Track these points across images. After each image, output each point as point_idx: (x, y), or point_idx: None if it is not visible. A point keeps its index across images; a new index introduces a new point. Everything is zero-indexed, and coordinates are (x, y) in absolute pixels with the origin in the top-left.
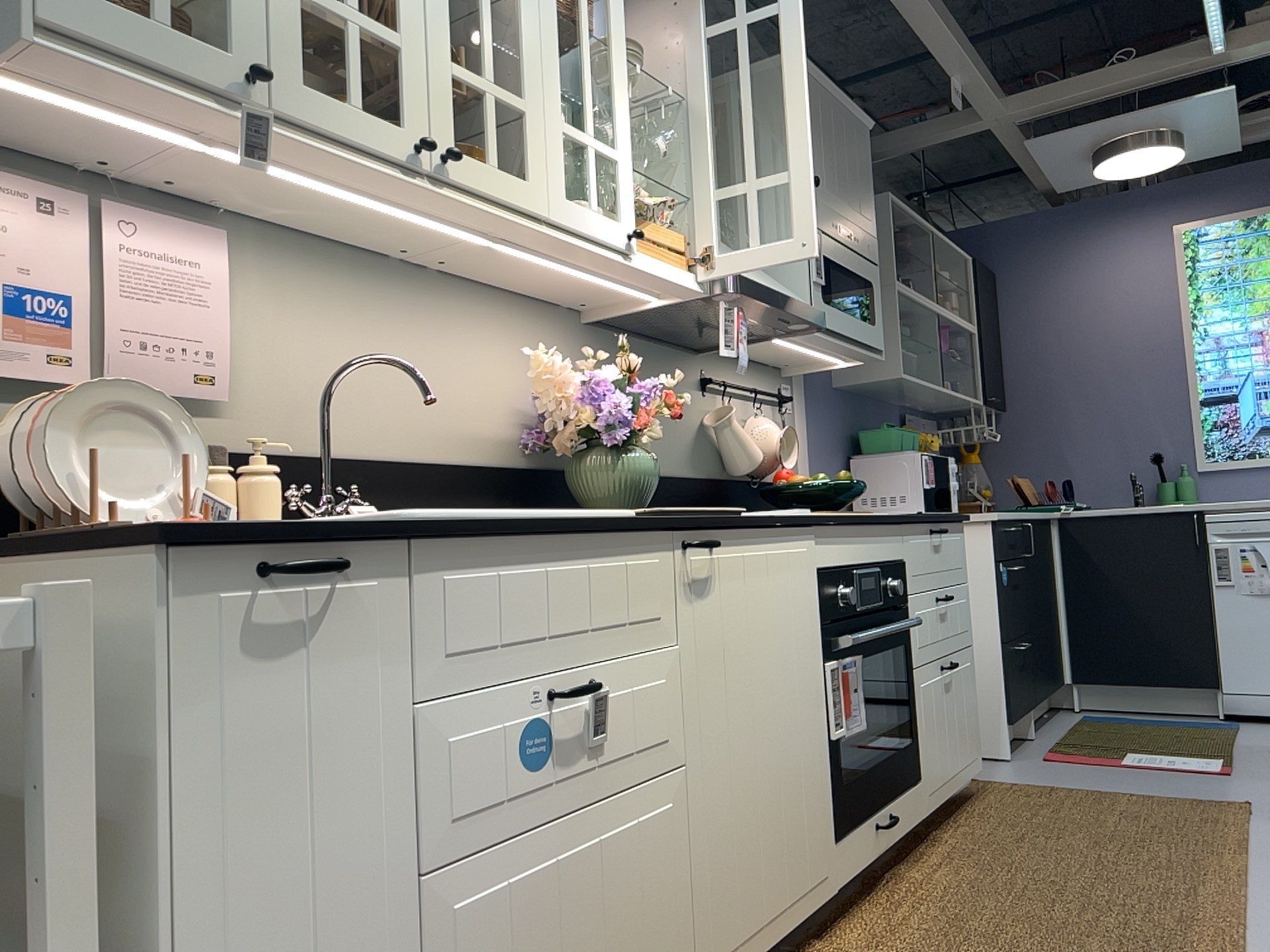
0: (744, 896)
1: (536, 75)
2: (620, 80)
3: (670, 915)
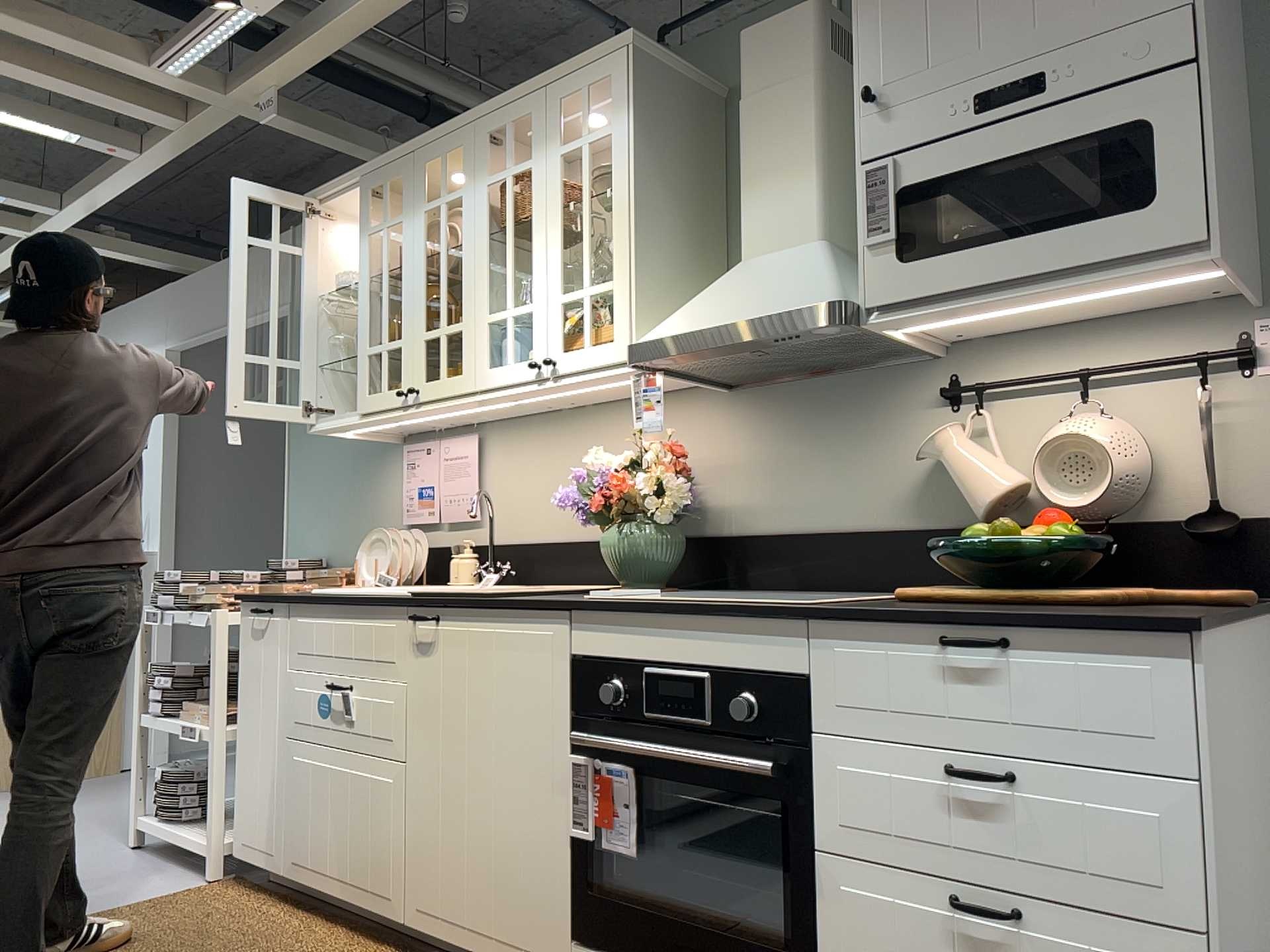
0: (446, 888)
1: (469, 297)
2: (536, 241)
3: (386, 847)
